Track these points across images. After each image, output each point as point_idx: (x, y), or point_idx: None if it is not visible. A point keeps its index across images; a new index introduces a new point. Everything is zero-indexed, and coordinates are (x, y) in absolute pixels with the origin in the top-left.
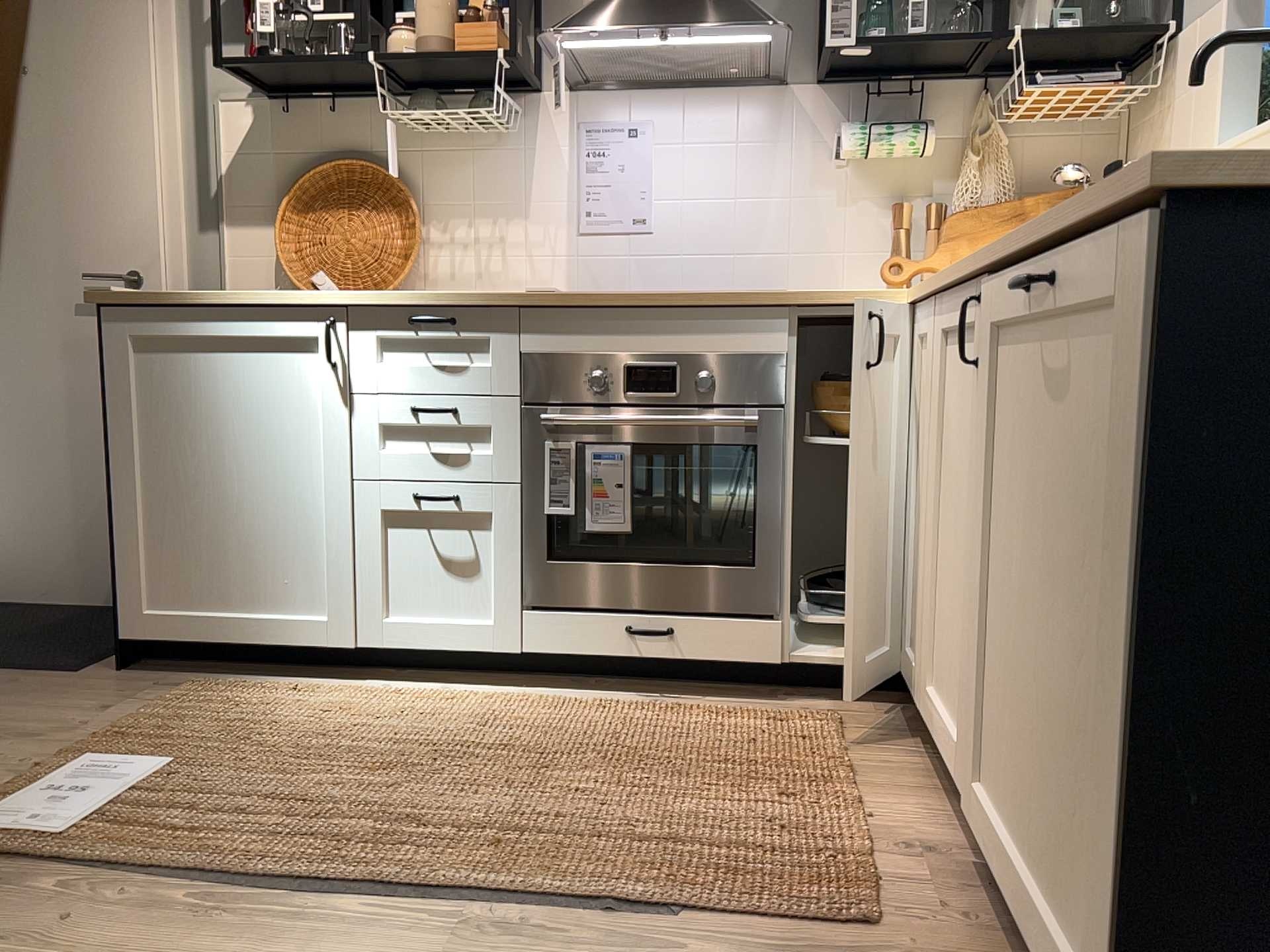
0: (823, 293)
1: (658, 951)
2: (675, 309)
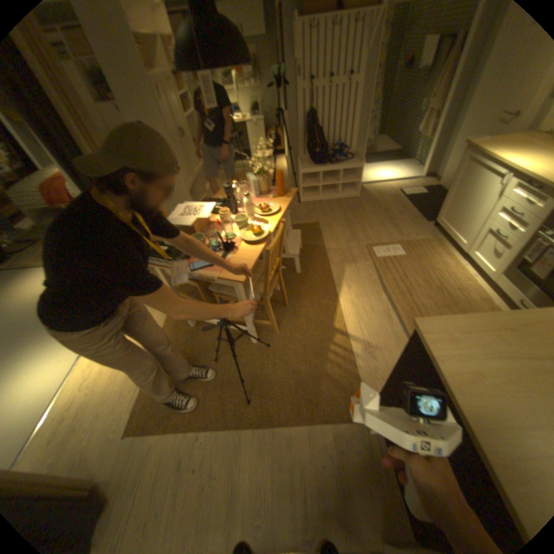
0: None
1: (398, 338)
2: None
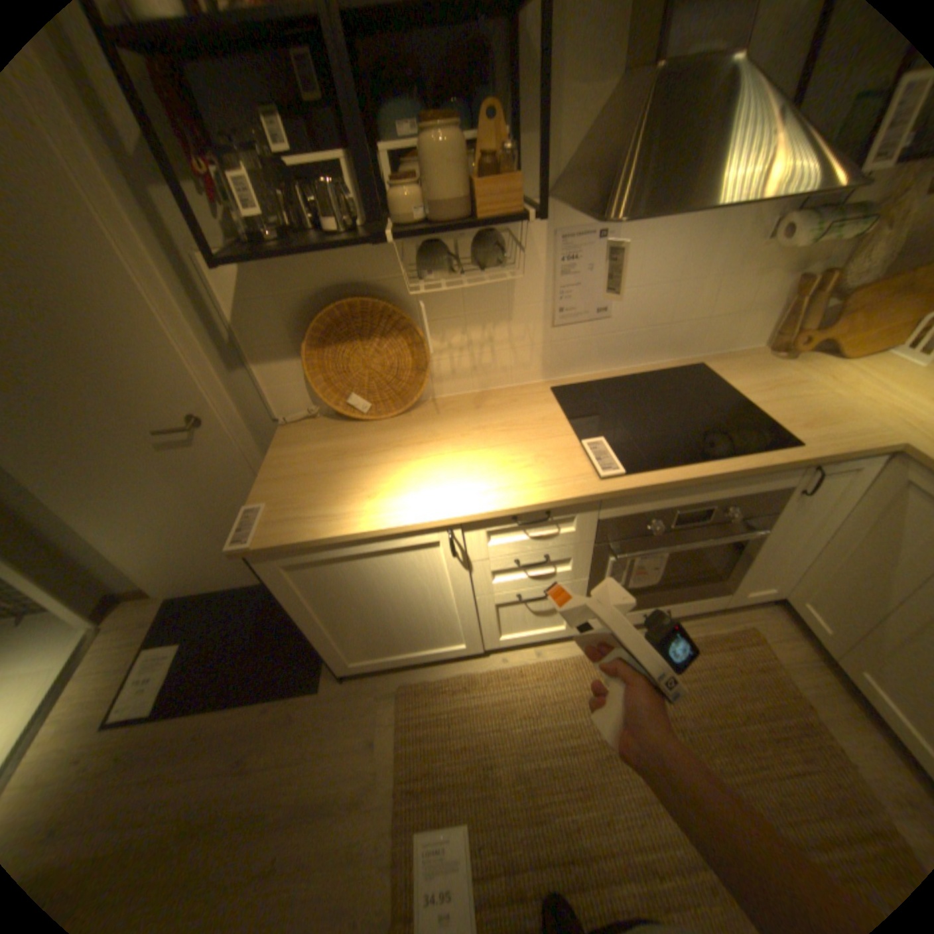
0: (841, 452)
1: None
2: (723, 477)
